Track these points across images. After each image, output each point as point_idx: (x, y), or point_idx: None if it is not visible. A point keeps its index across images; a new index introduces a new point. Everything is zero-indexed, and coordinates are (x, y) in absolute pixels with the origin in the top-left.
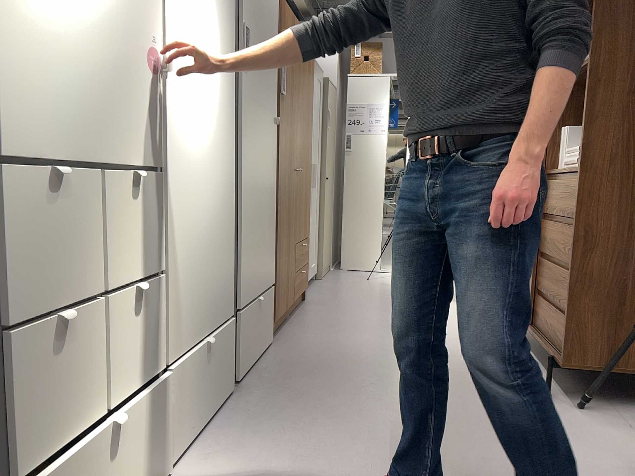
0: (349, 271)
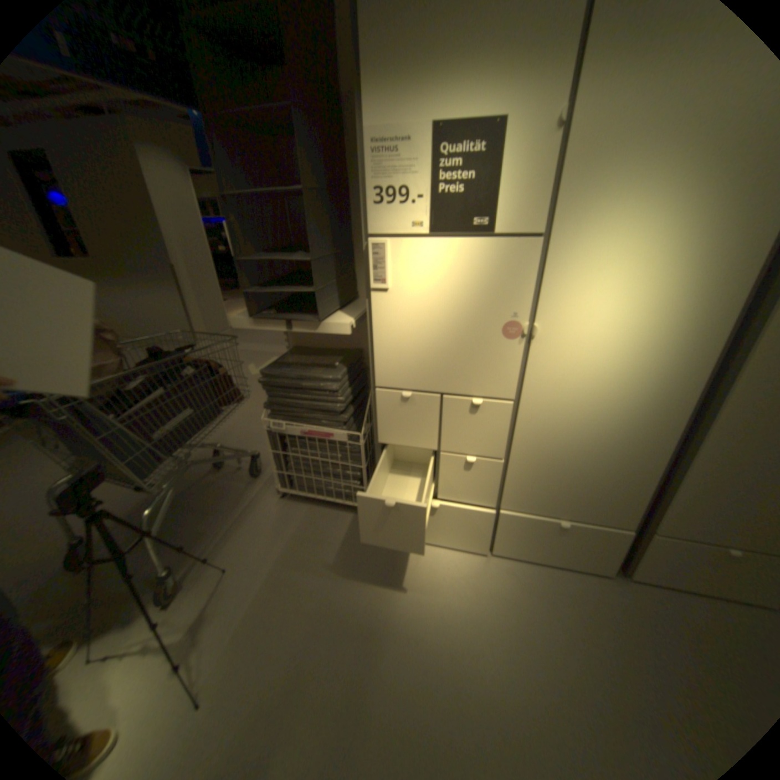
0: None
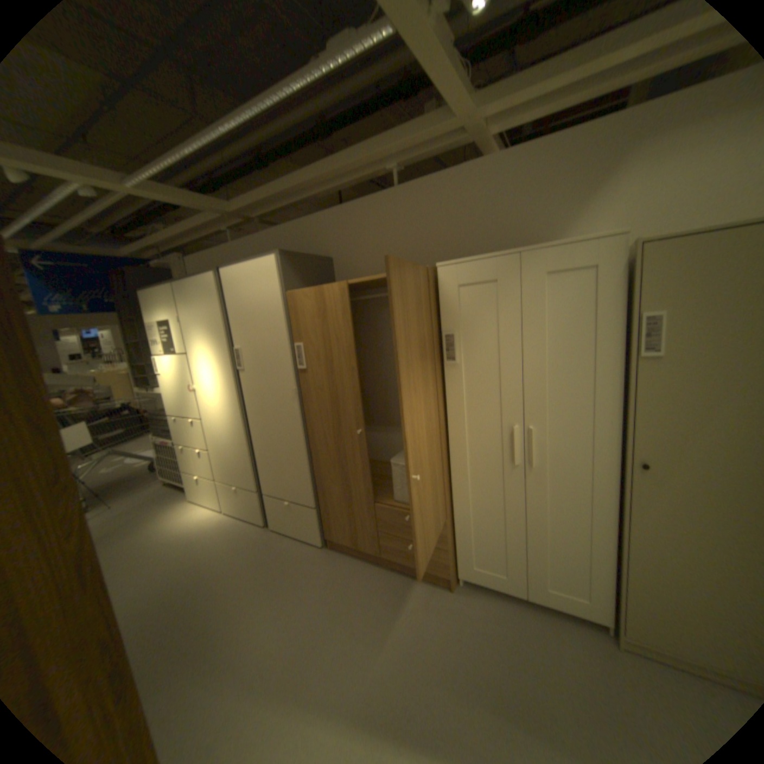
0: None
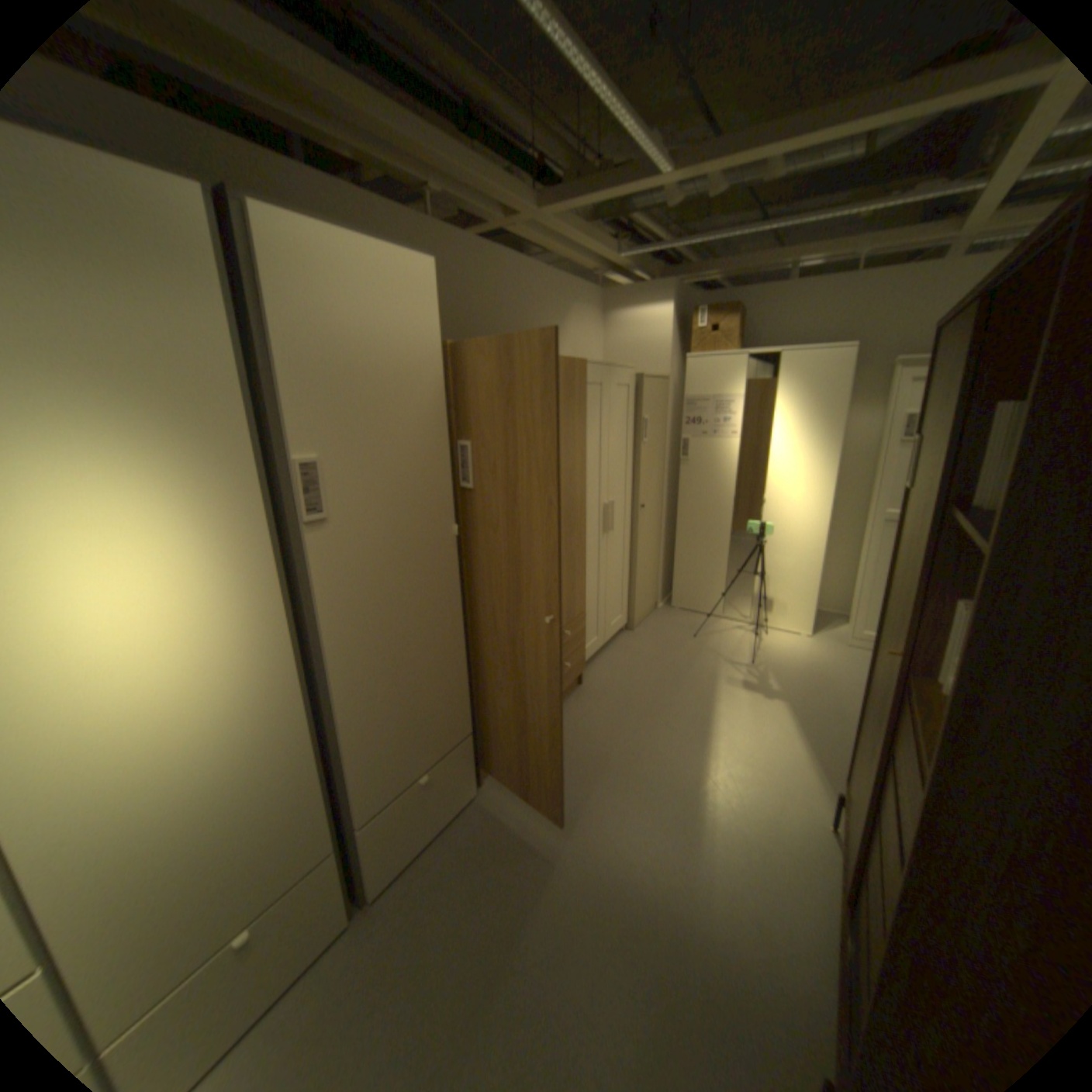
0: (680, 611)
